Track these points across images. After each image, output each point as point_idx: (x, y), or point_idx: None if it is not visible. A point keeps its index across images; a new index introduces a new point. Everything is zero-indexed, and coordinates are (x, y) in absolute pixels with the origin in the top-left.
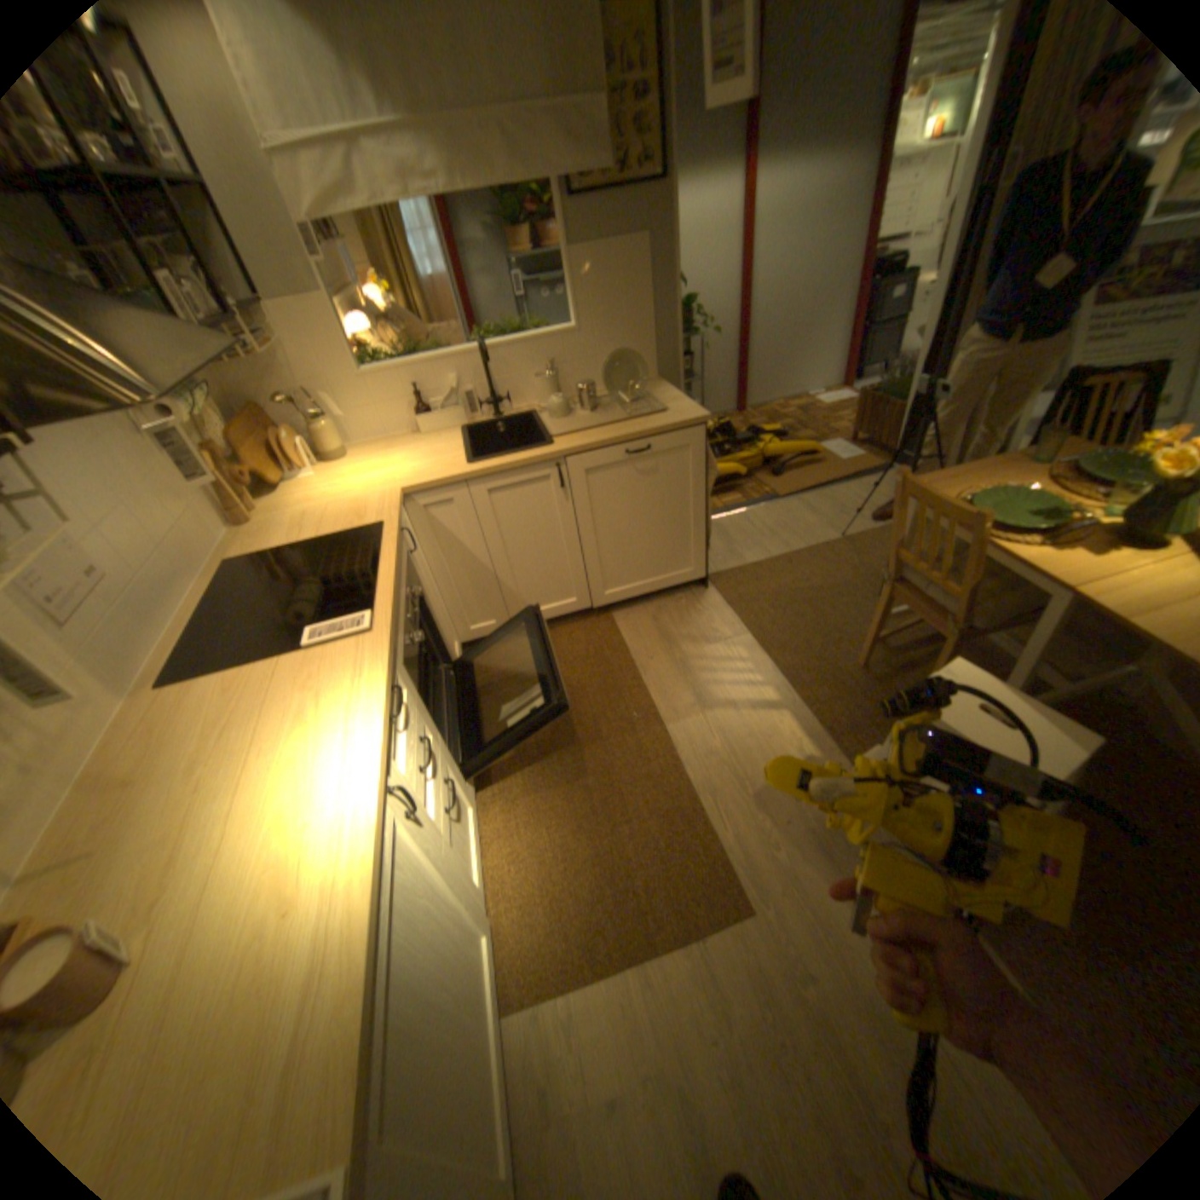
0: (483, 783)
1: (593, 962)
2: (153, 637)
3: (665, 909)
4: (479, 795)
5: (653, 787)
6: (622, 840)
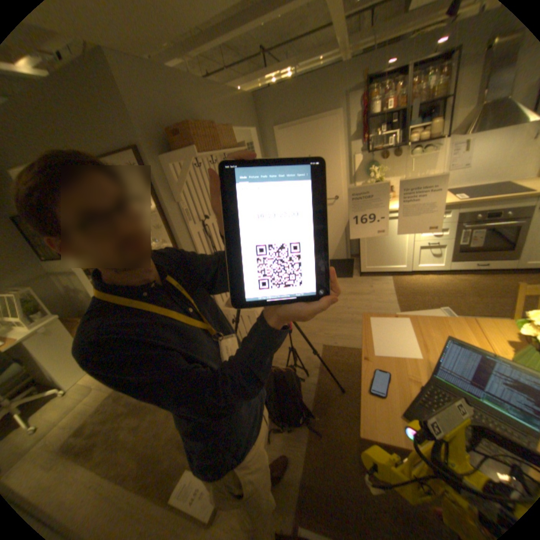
0: (462, 277)
1: (399, 288)
2: (466, 185)
3: (408, 300)
4: (457, 277)
5: (454, 307)
6: (433, 298)
